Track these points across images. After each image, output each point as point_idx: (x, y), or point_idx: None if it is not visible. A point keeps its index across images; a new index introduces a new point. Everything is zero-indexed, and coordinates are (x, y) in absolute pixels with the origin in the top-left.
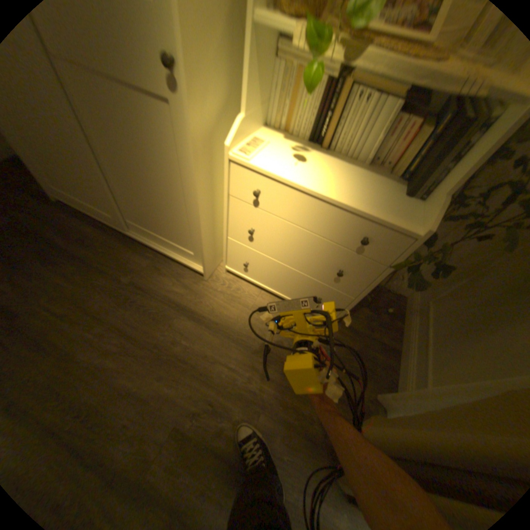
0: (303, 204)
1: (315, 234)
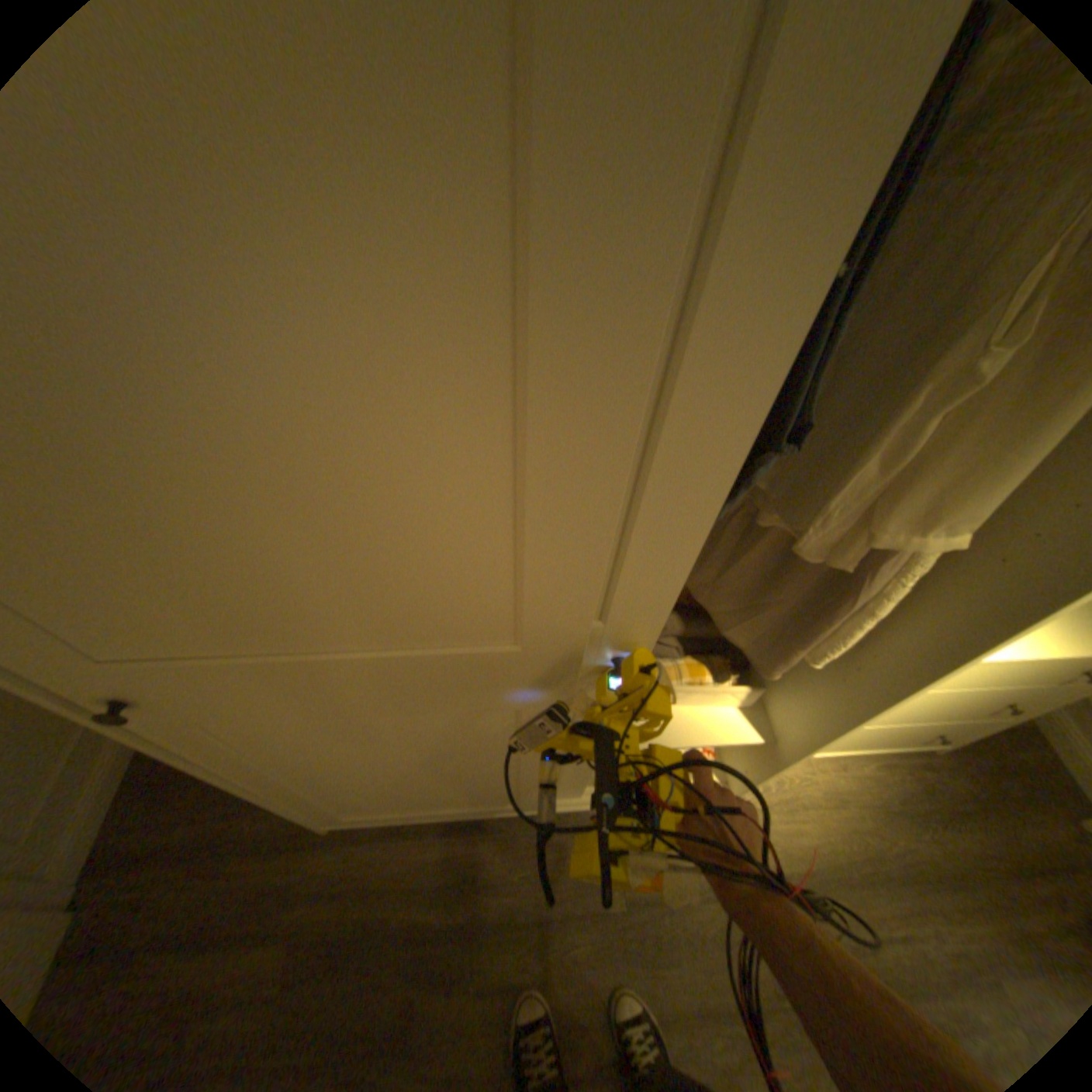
0: (994, 672)
1: (990, 689)
